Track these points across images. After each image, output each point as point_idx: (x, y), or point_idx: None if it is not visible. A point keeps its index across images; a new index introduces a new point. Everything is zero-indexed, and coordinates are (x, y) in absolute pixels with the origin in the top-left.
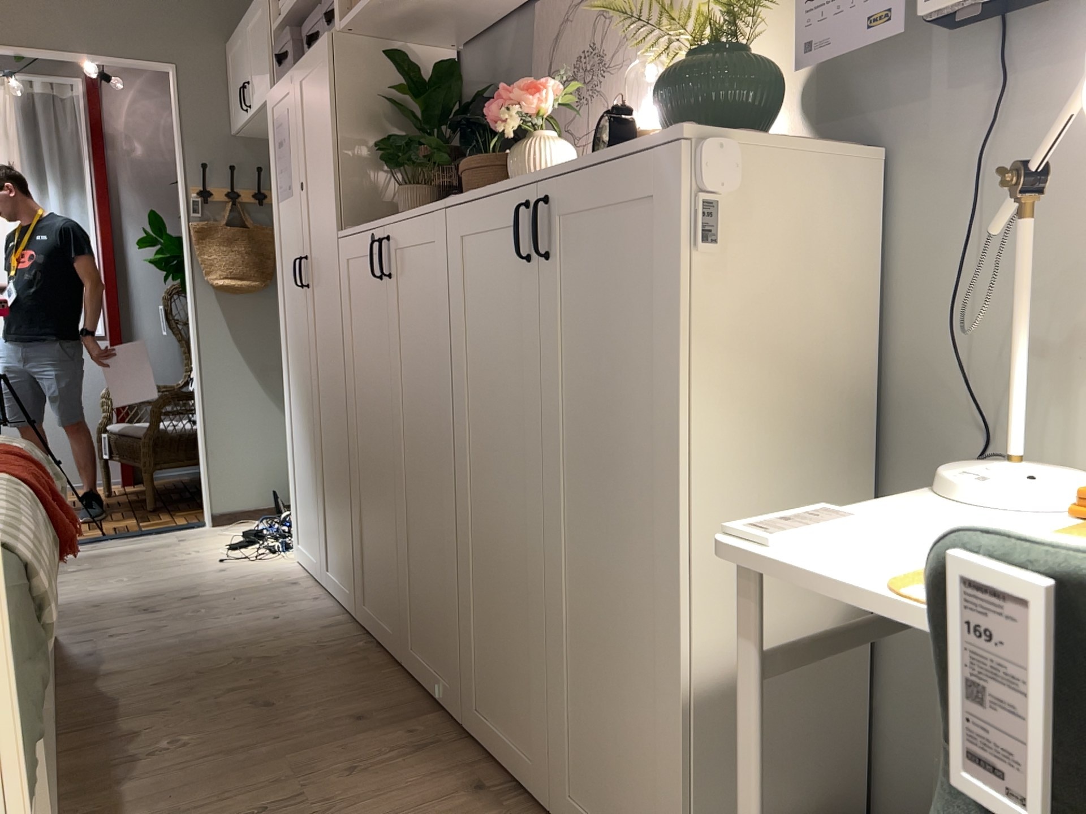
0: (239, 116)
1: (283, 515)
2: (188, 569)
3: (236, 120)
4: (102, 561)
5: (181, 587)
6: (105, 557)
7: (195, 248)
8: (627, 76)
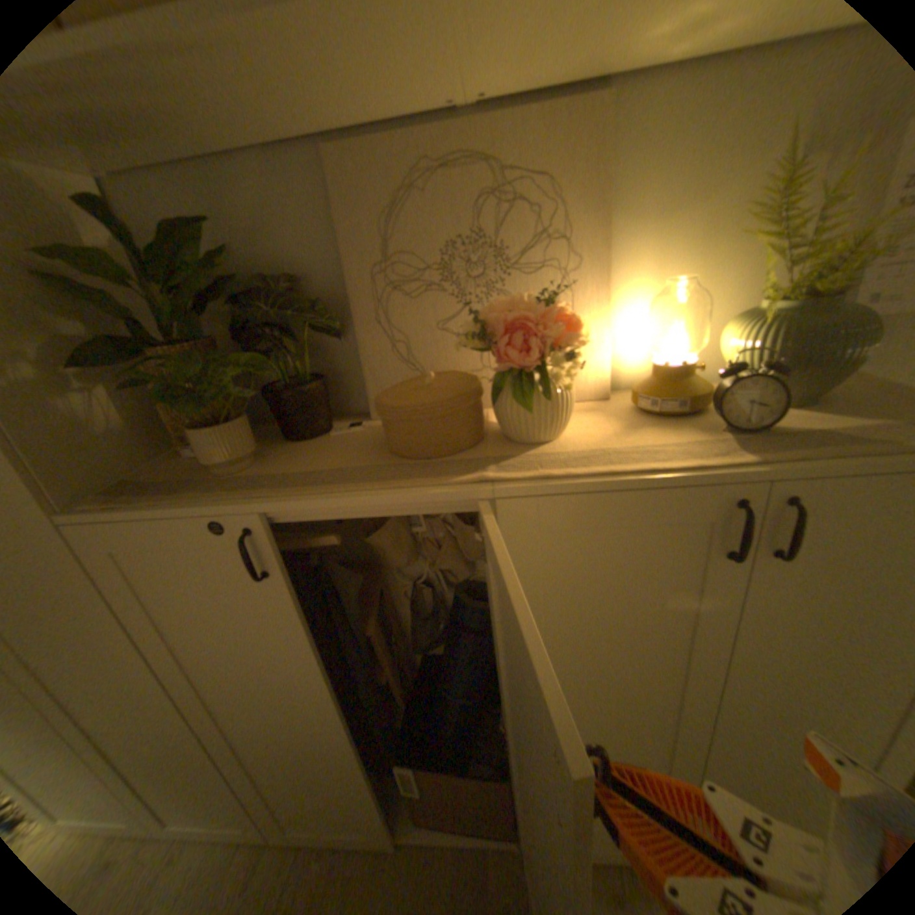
0: None
1: None
2: None
3: None
4: None
5: None
6: None
7: None
8: (569, 281)
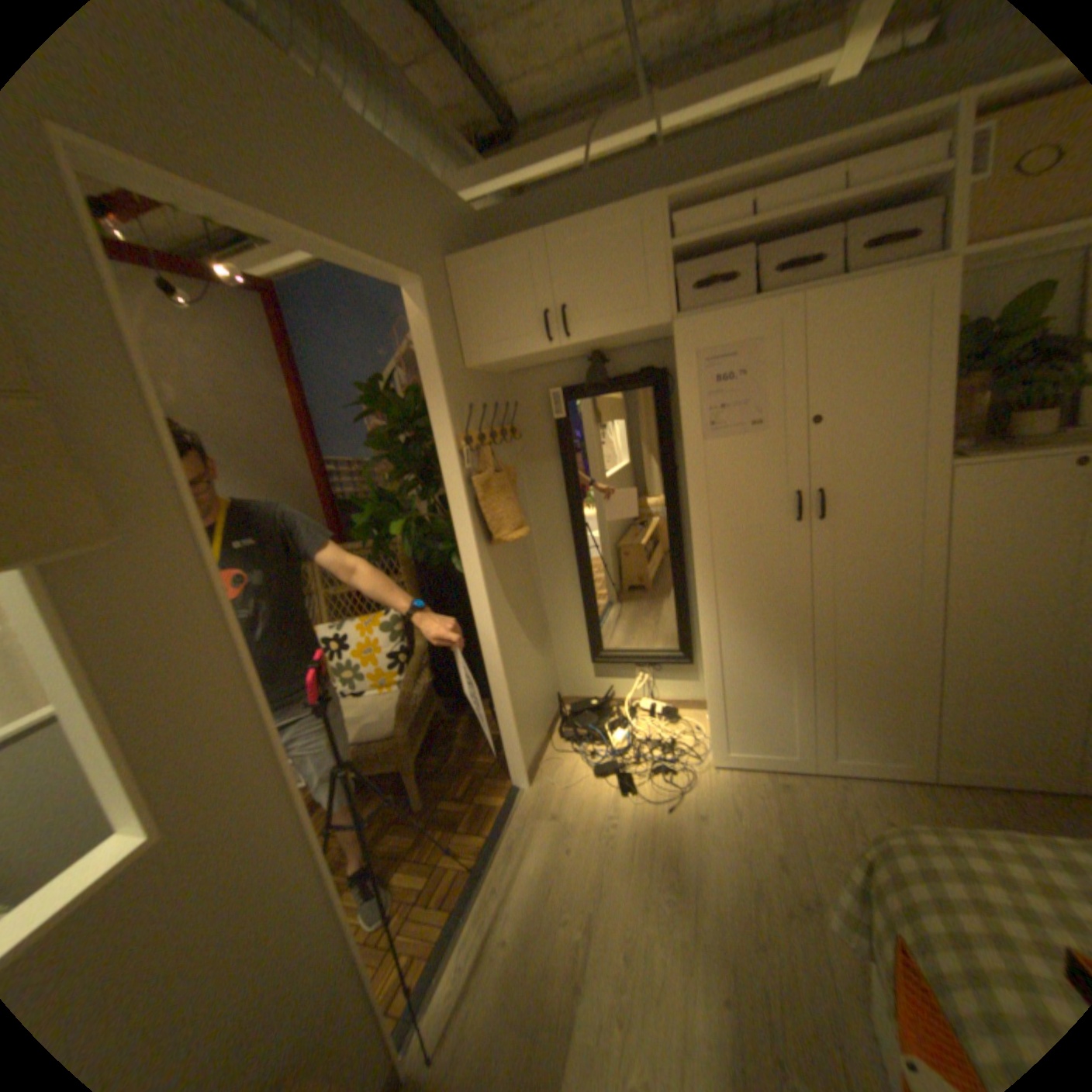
0: (513, 349)
1: (596, 738)
2: (677, 842)
3: (495, 354)
4: (566, 901)
5: (738, 861)
6: (549, 893)
7: (470, 506)
8: None
